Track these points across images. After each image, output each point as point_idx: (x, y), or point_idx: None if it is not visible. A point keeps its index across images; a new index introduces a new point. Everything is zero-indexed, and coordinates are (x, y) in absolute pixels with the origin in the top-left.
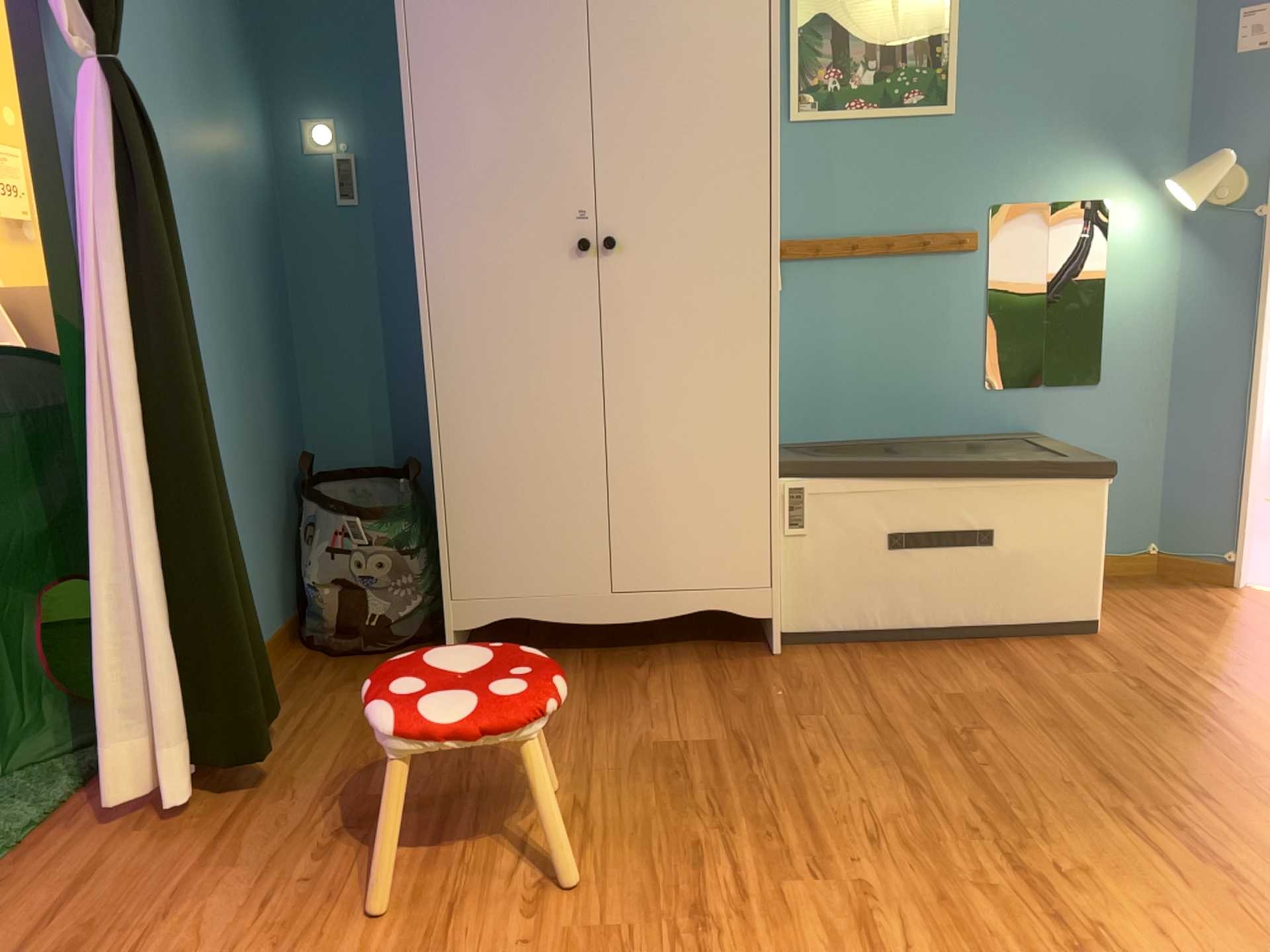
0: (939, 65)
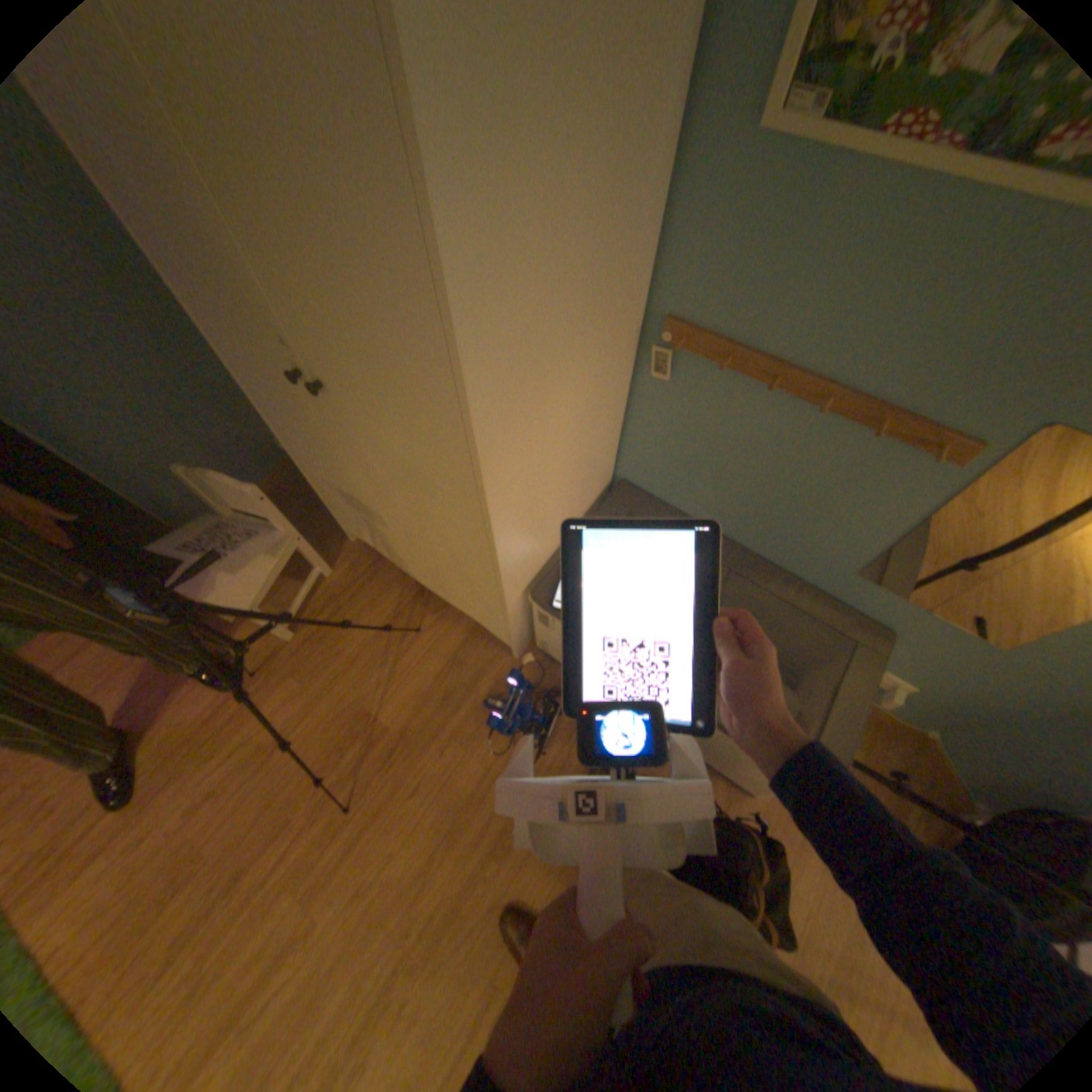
0: None
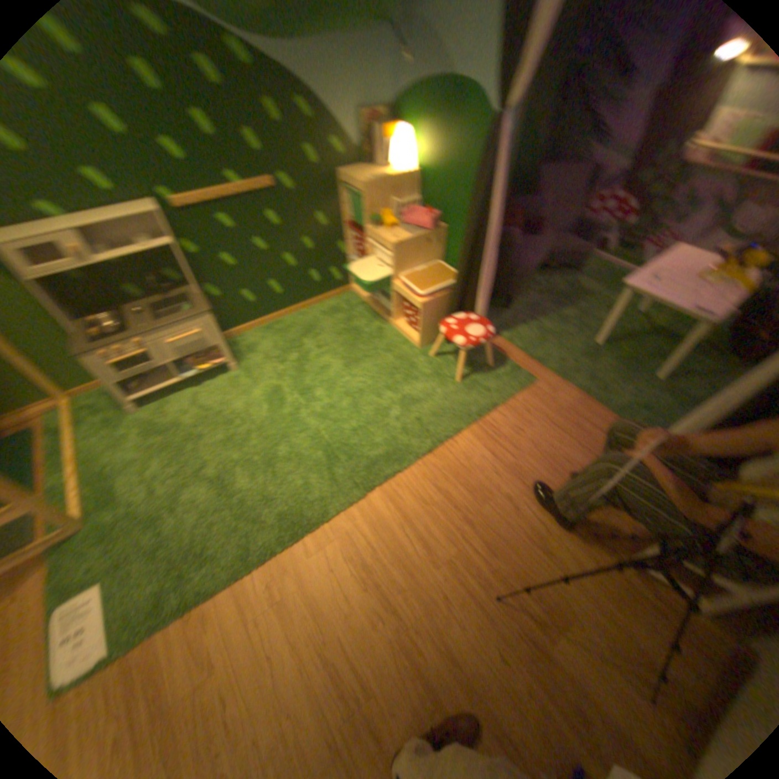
0: None
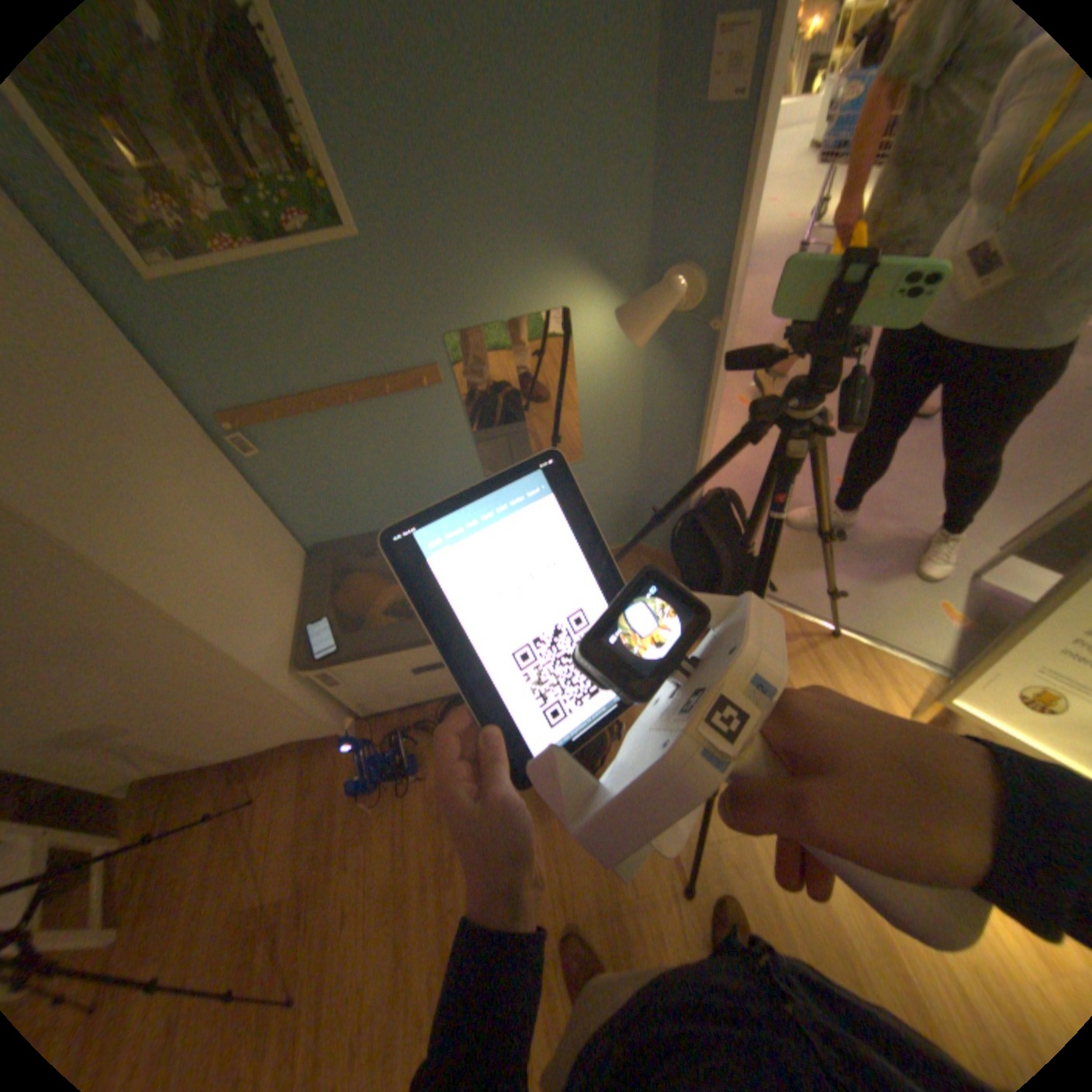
0: (310, 166)
